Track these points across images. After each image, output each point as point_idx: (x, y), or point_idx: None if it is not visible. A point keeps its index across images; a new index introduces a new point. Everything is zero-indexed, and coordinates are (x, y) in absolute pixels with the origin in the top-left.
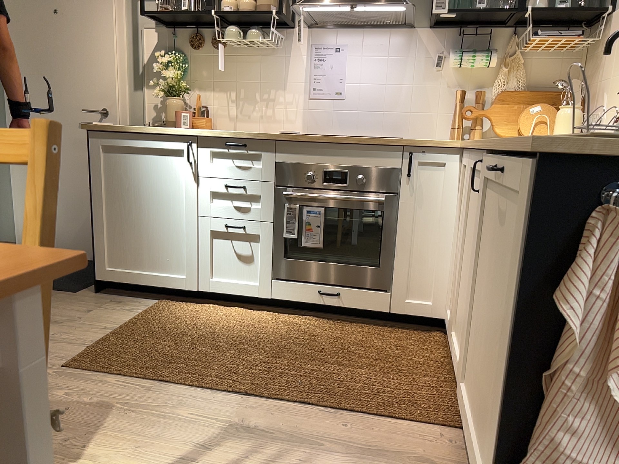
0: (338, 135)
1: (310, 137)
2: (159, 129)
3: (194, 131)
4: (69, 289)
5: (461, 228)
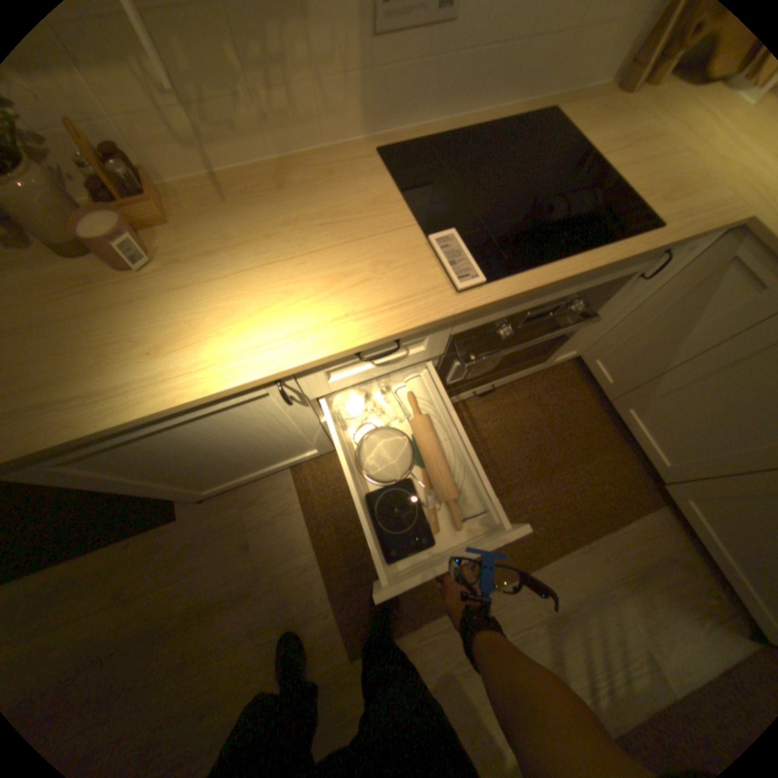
0: (435, 114)
1: (531, 288)
2: (173, 393)
3: (279, 369)
4: (158, 521)
5: (713, 355)
